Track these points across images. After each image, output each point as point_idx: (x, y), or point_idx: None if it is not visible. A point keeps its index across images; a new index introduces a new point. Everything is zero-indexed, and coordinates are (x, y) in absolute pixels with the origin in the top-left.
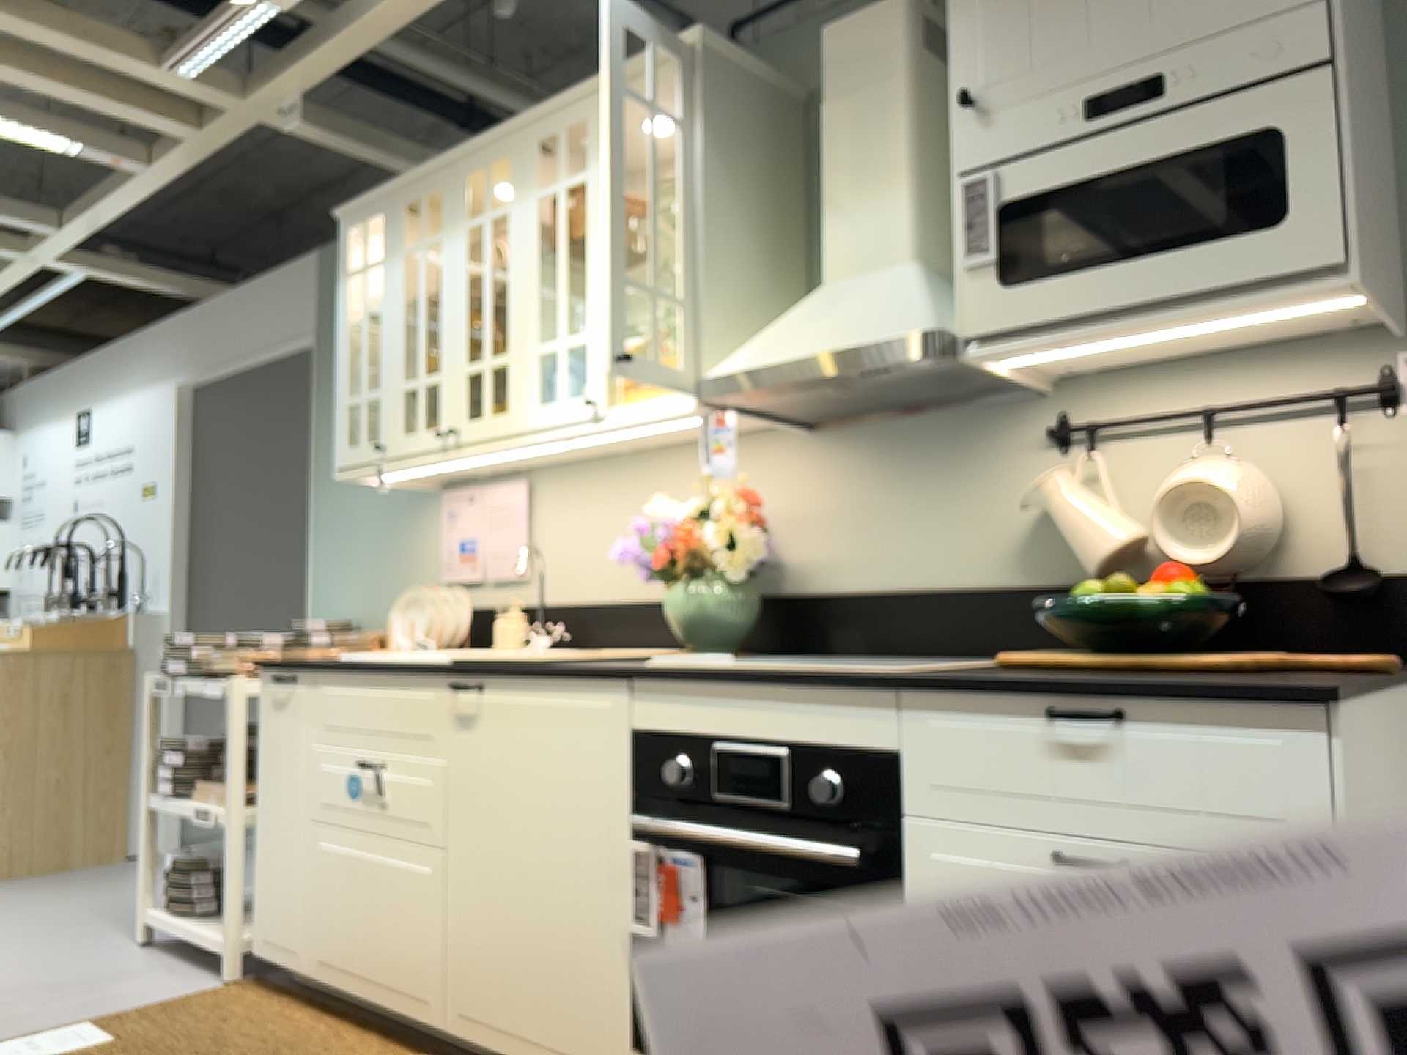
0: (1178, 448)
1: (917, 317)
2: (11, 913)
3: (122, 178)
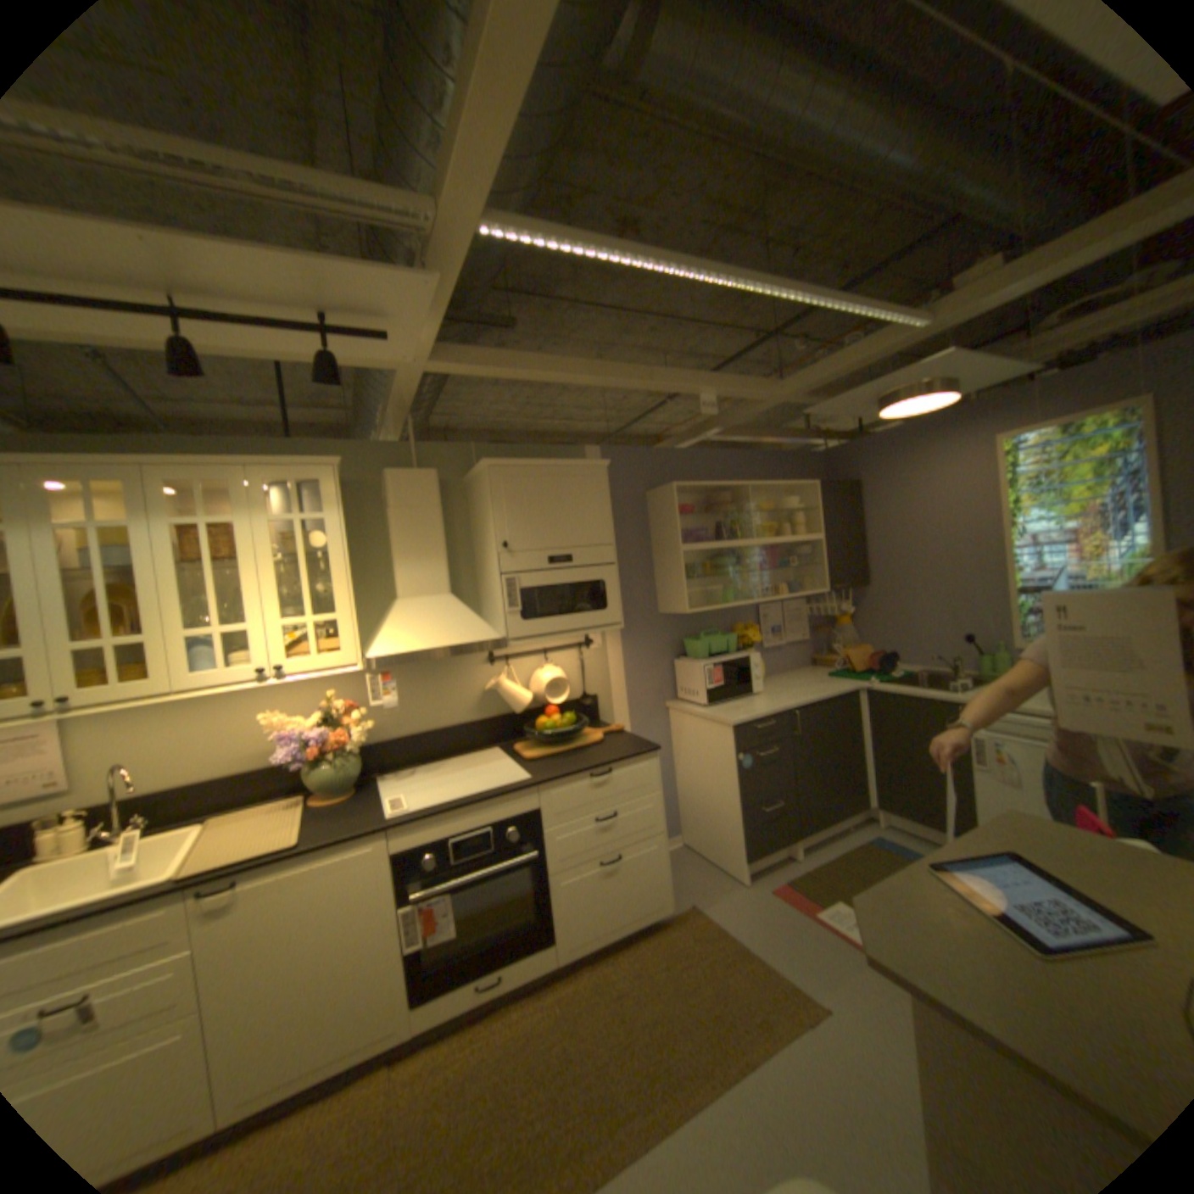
0: (532, 662)
1: (490, 631)
2: None
3: None
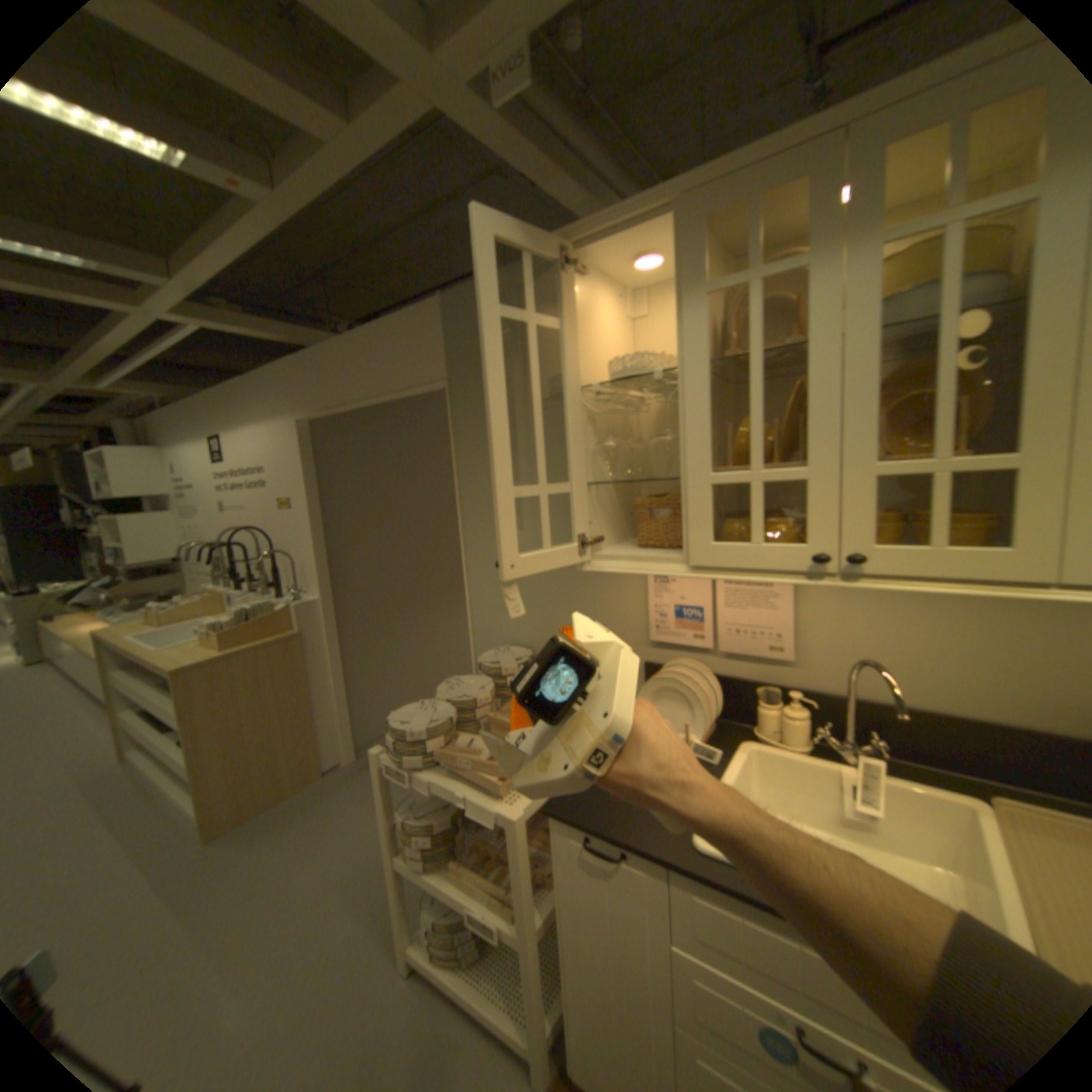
0: None
1: None
2: (263, 899)
3: (235, 210)
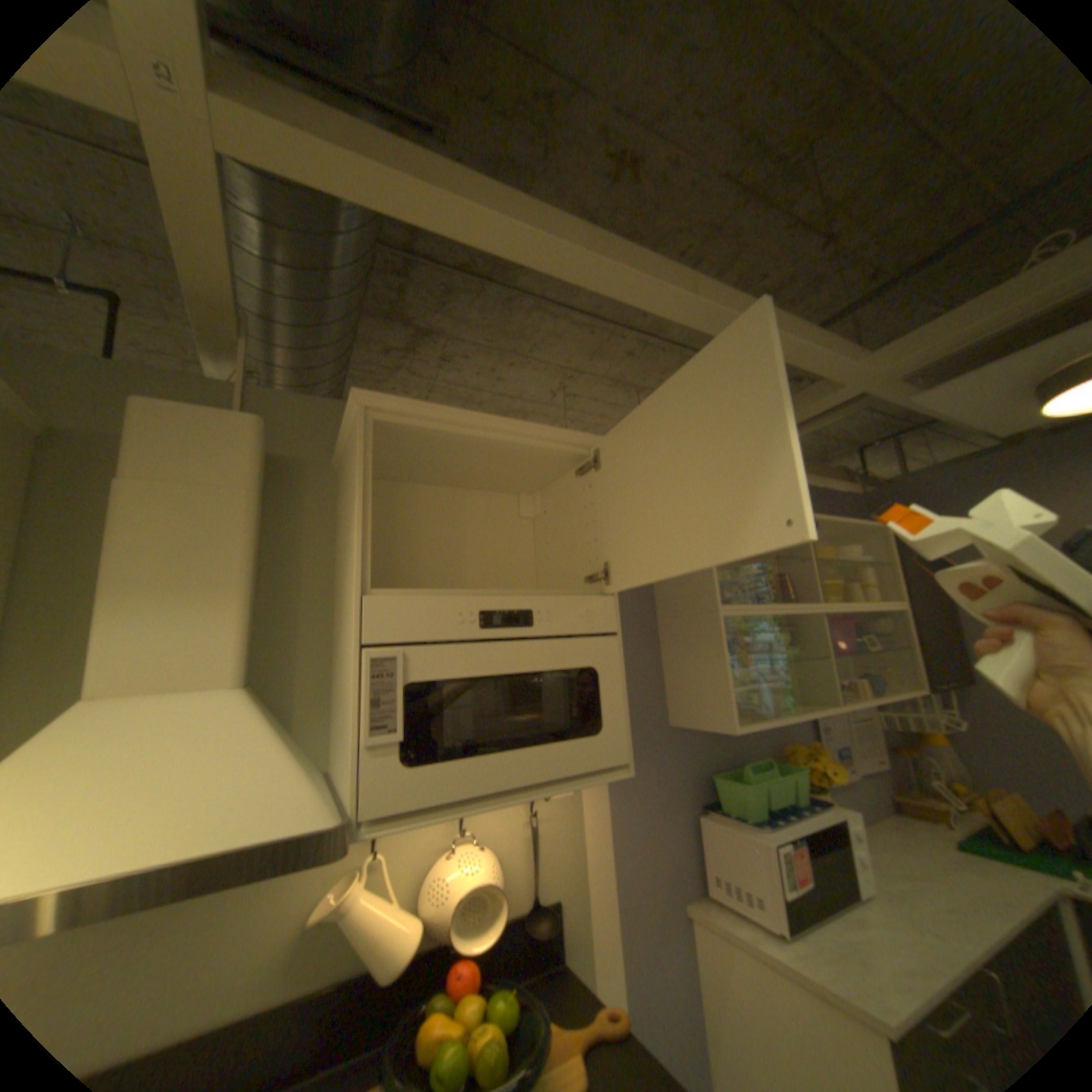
0: (431, 834)
1: (303, 798)
2: None
3: None
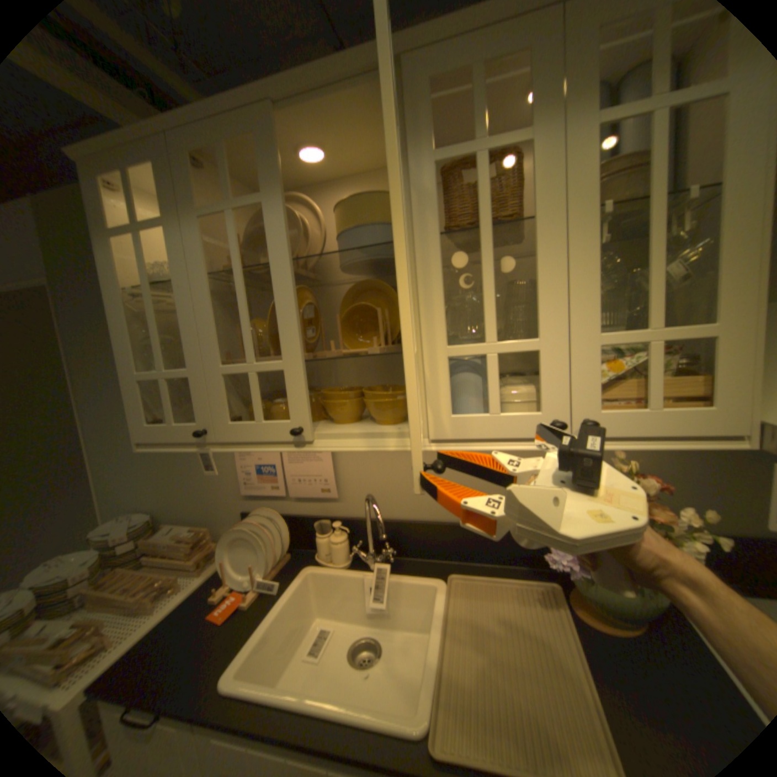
0: None
1: None
2: None
3: None
